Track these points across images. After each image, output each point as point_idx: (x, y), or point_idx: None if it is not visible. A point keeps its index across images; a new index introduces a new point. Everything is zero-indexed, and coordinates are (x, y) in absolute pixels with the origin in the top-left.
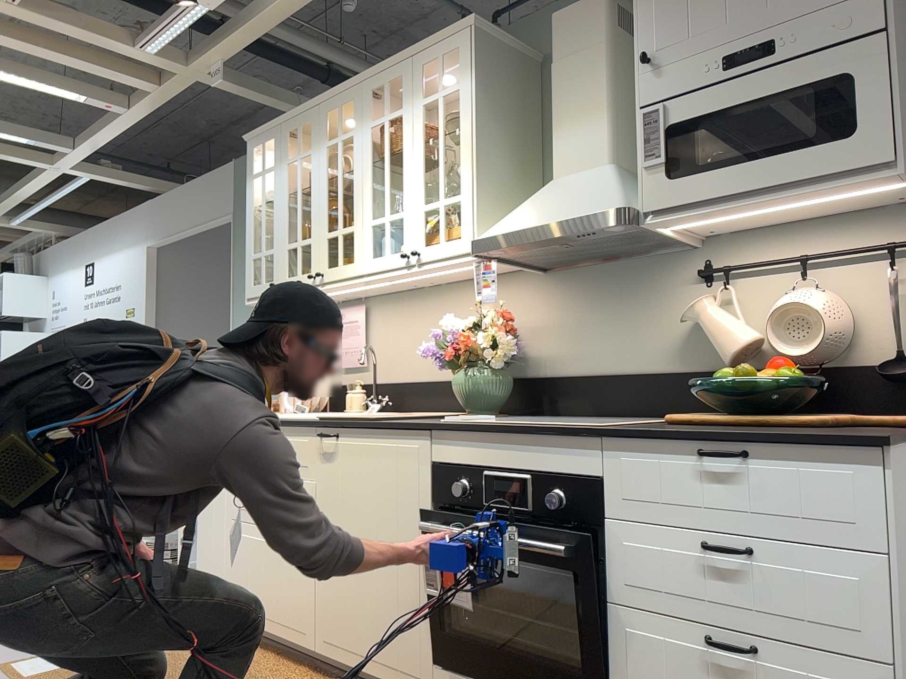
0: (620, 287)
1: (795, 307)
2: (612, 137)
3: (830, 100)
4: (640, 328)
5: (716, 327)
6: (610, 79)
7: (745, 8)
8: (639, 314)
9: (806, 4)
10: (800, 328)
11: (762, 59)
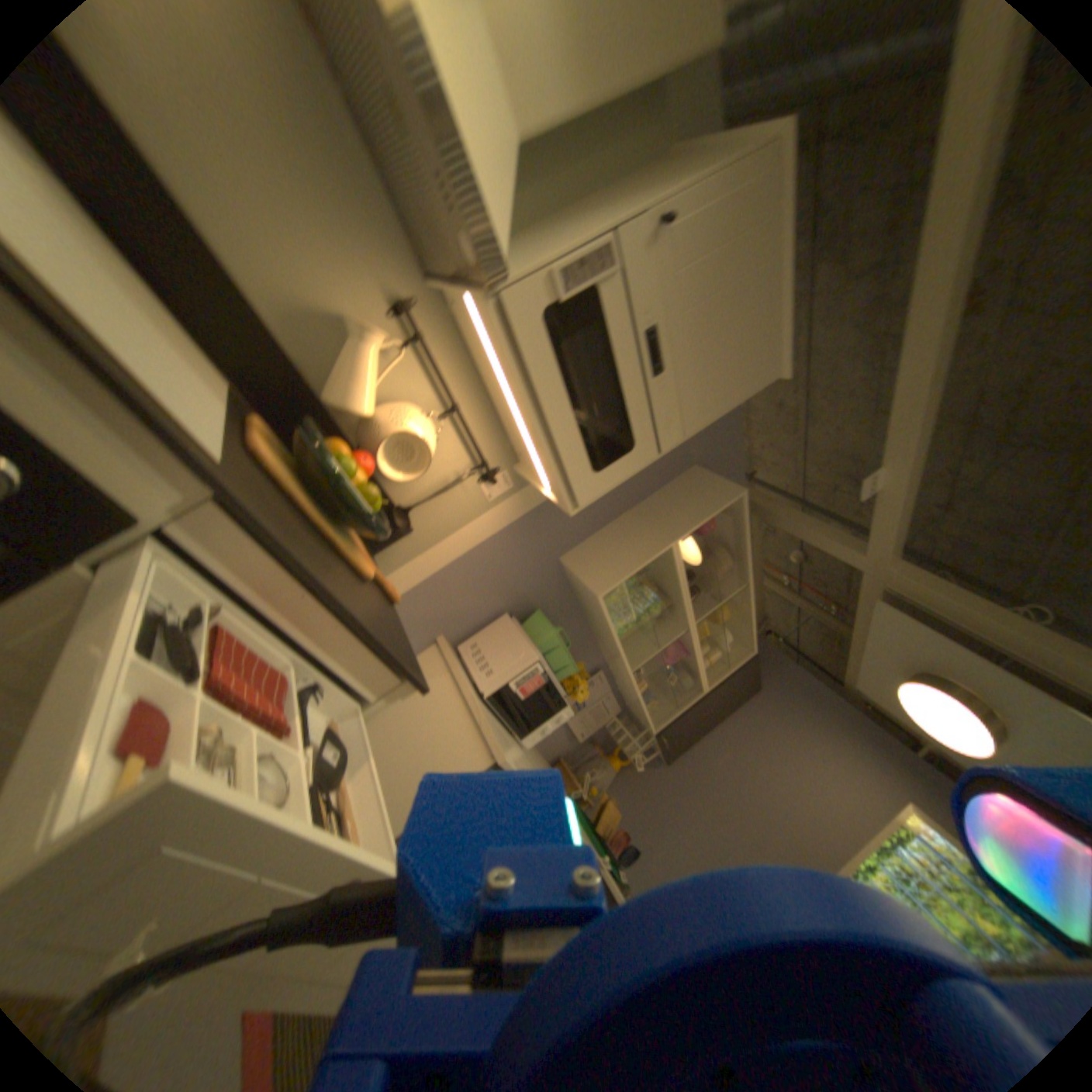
0: (329, 171)
1: (421, 443)
2: (554, 132)
3: (617, 446)
4: (289, 236)
5: (349, 349)
6: (623, 100)
7: (693, 334)
8: (309, 226)
9: (685, 391)
10: (404, 456)
11: (651, 374)
